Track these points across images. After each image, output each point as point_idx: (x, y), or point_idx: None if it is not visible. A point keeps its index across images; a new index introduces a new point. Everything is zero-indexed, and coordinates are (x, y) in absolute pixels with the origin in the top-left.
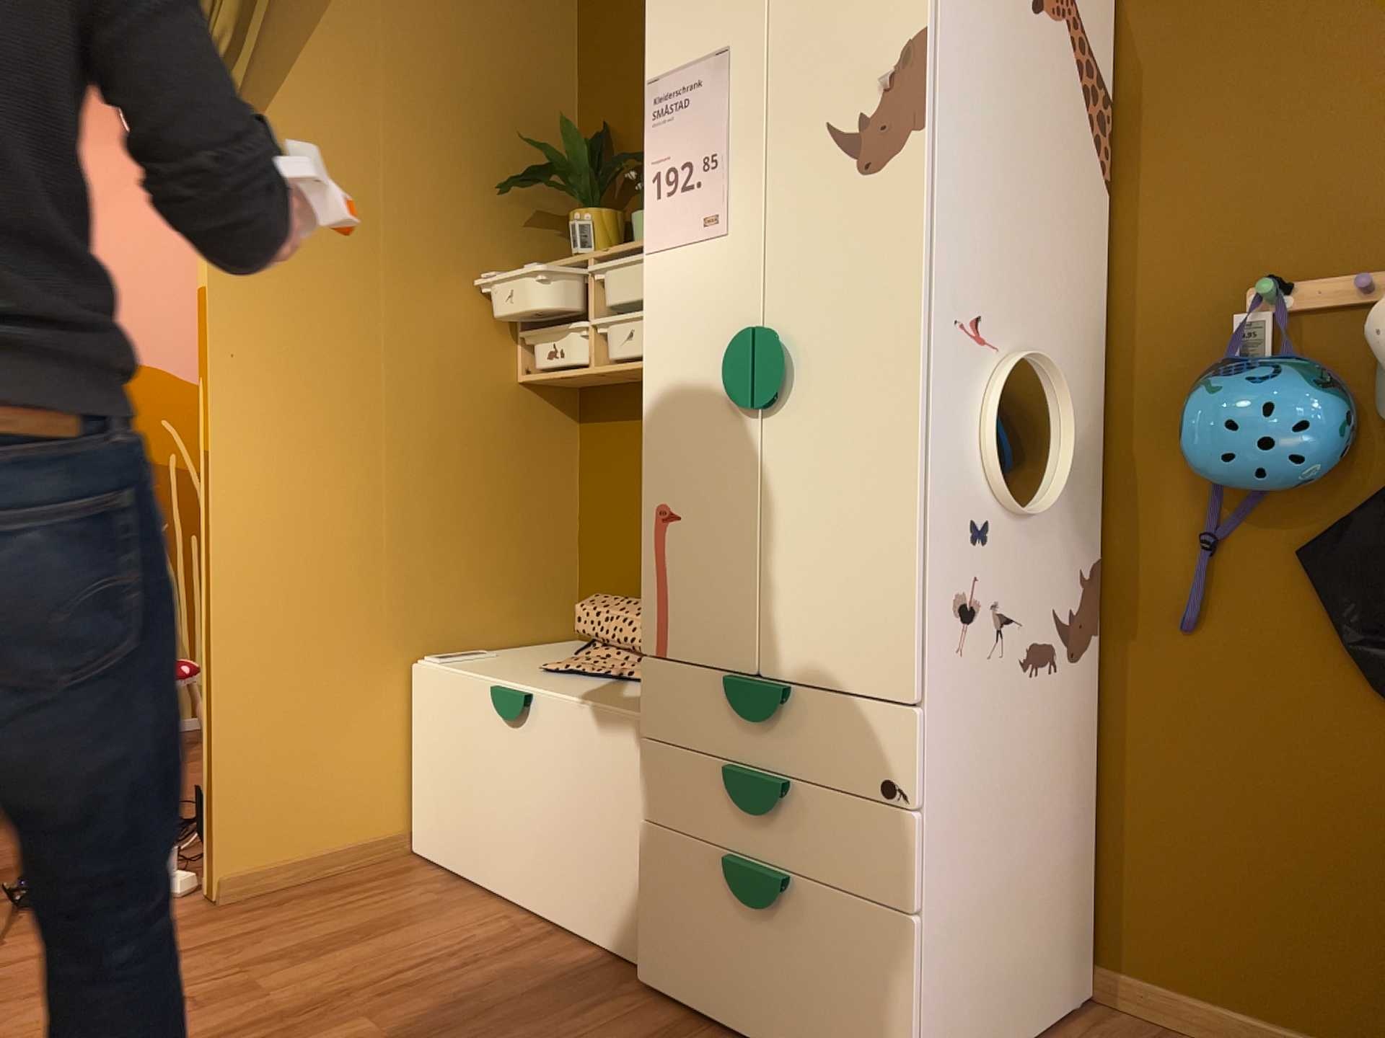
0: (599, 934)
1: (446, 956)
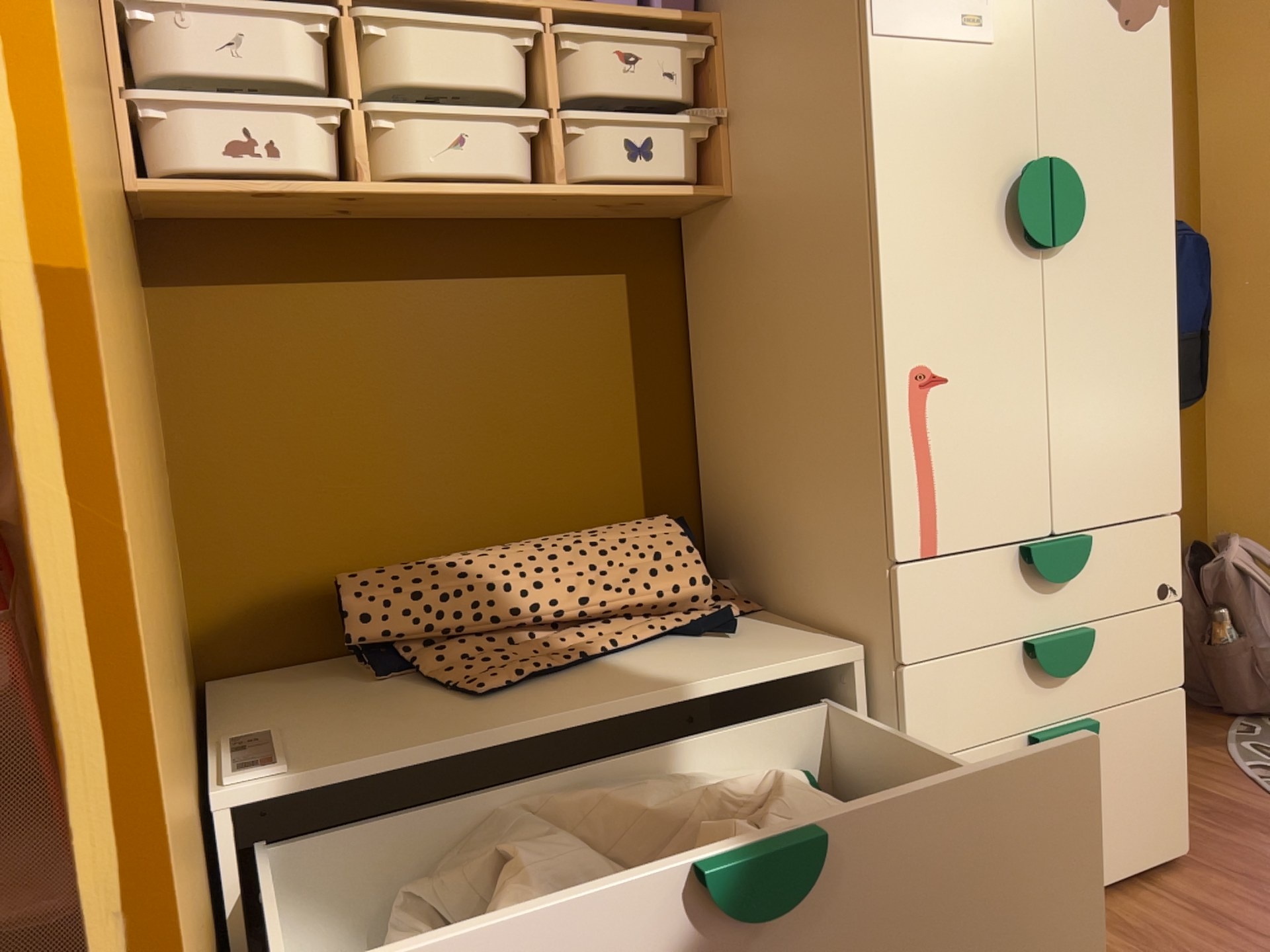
0: None
1: None
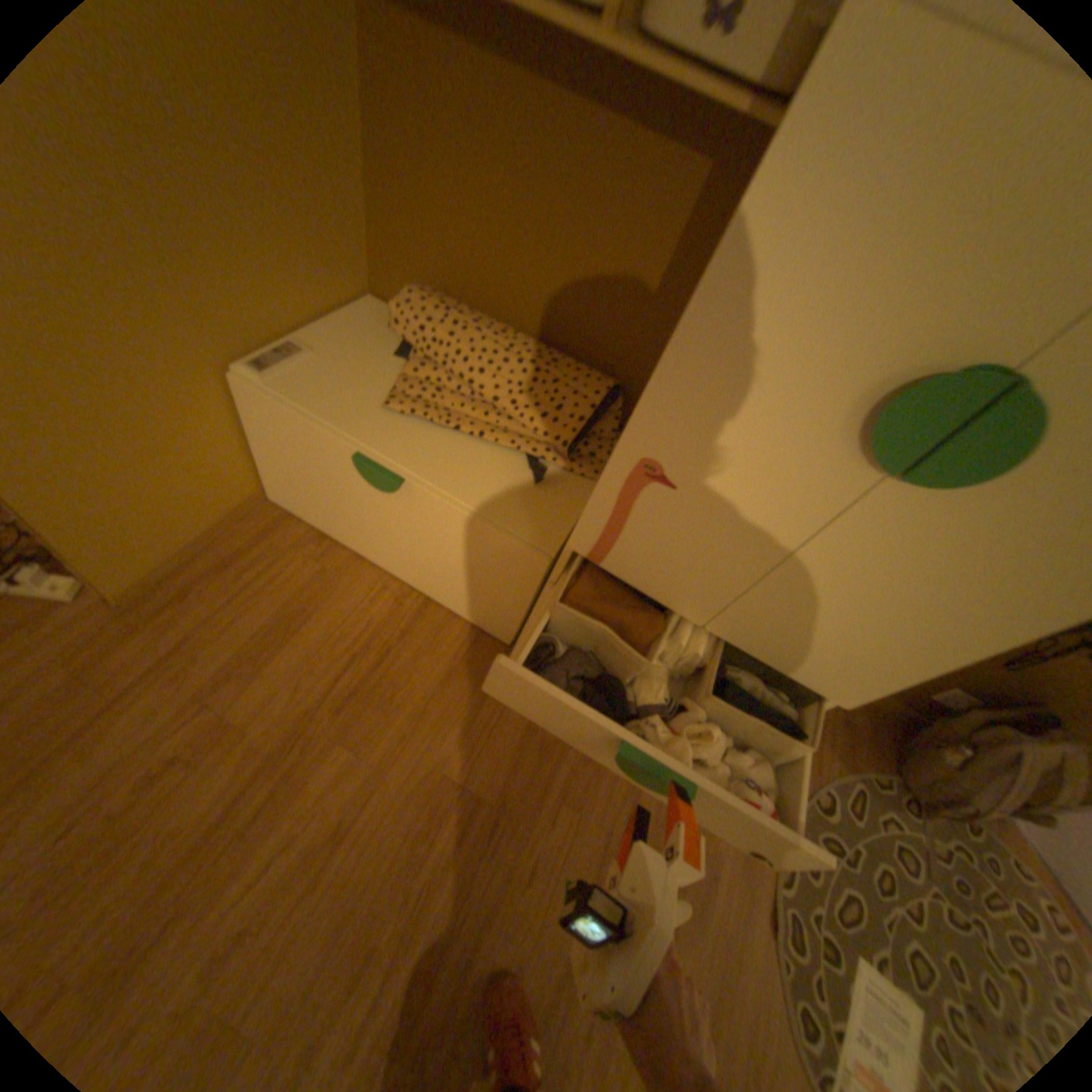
0: (468, 616)
1: (364, 647)
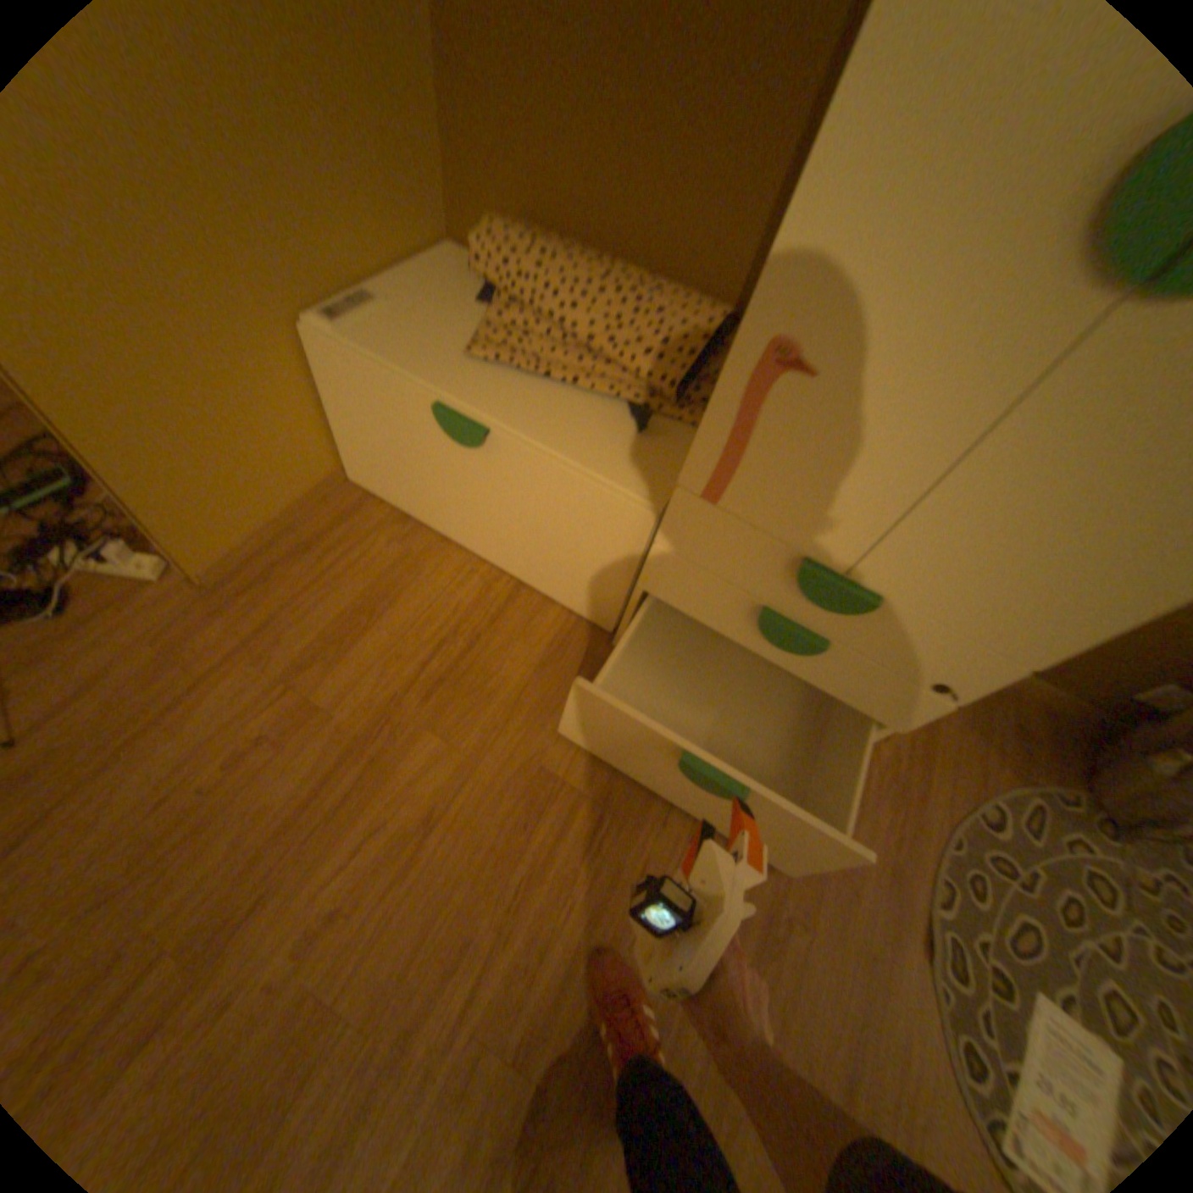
0: (564, 600)
1: (452, 632)
